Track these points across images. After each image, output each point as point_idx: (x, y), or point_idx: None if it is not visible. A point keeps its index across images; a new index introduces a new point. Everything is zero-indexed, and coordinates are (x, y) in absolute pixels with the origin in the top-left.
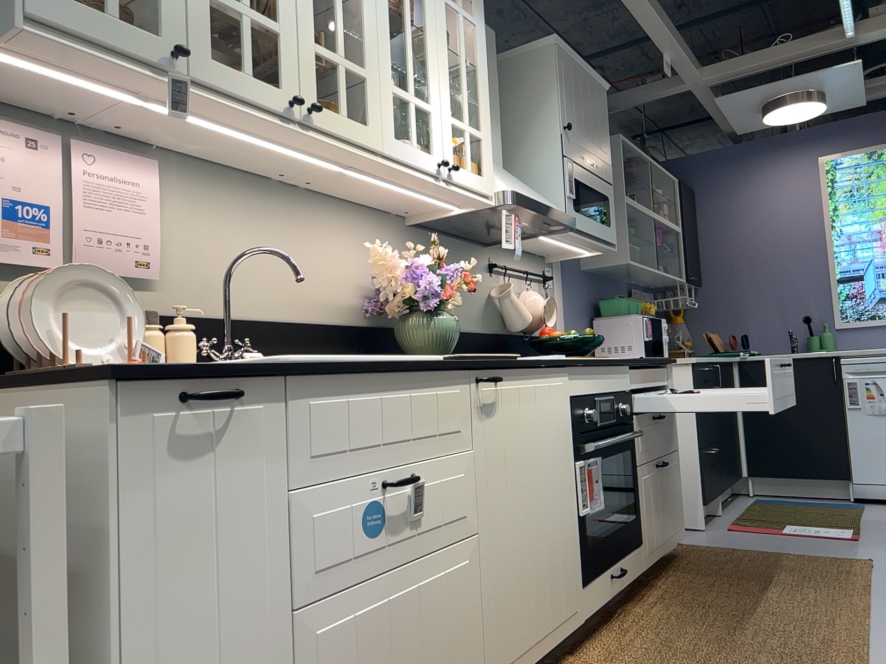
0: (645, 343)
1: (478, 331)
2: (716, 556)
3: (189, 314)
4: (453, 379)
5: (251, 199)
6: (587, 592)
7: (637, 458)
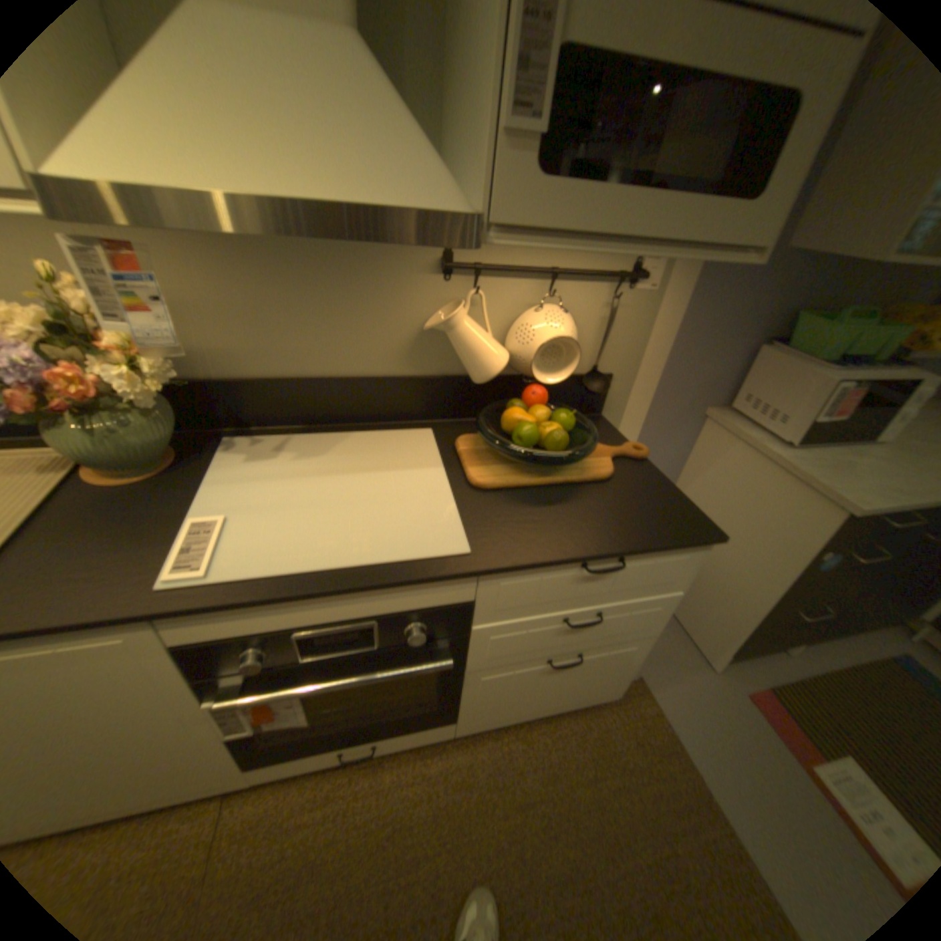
0: (817, 422)
1: (387, 374)
2: (632, 747)
3: None
4: None
5: None
6: (258, 773)
7: (467, 666)
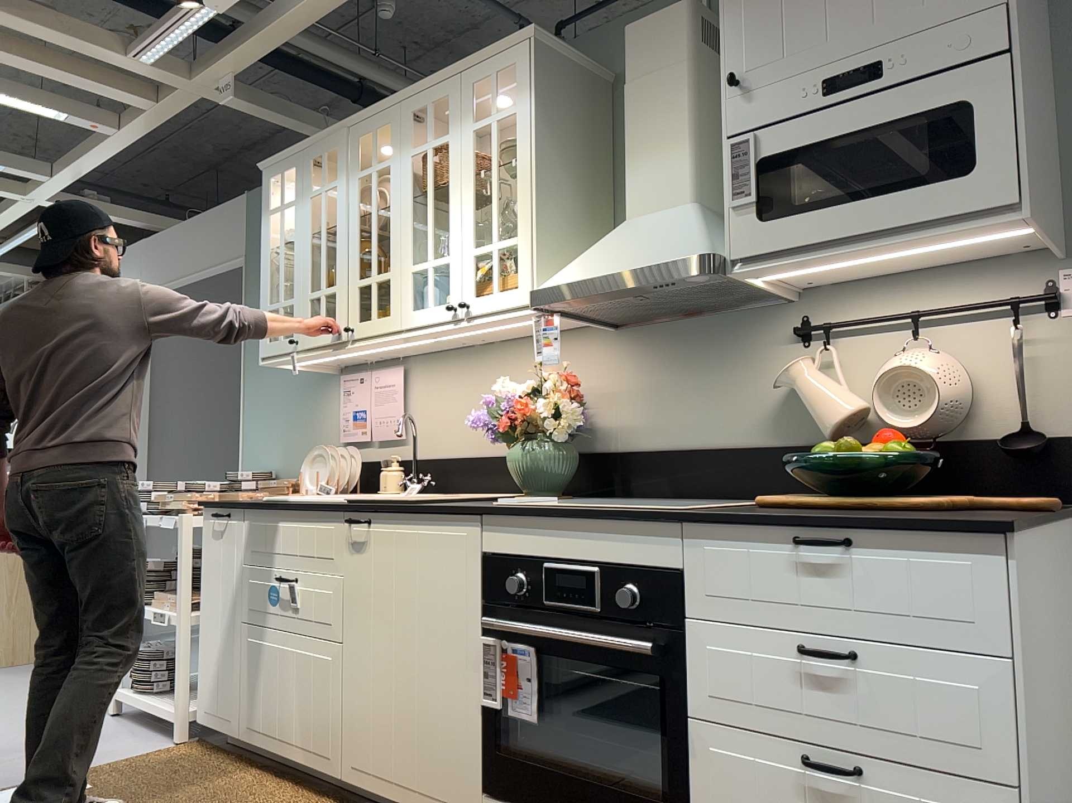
0: None
1: (751, 444)
2: None
3: (421, 457)
4: (329, 518)
5: (458, 366)
6: None
7: (689, 703)
